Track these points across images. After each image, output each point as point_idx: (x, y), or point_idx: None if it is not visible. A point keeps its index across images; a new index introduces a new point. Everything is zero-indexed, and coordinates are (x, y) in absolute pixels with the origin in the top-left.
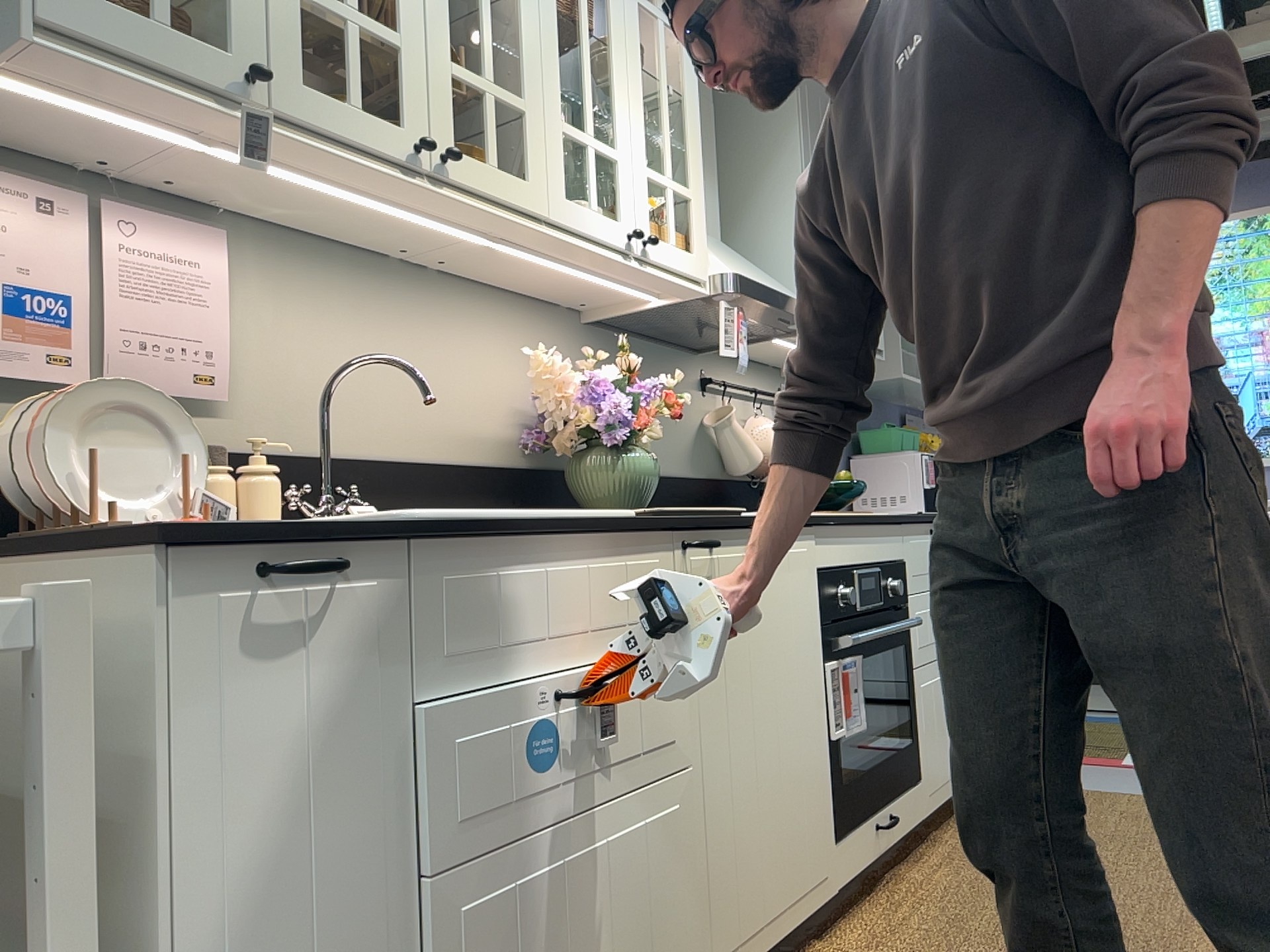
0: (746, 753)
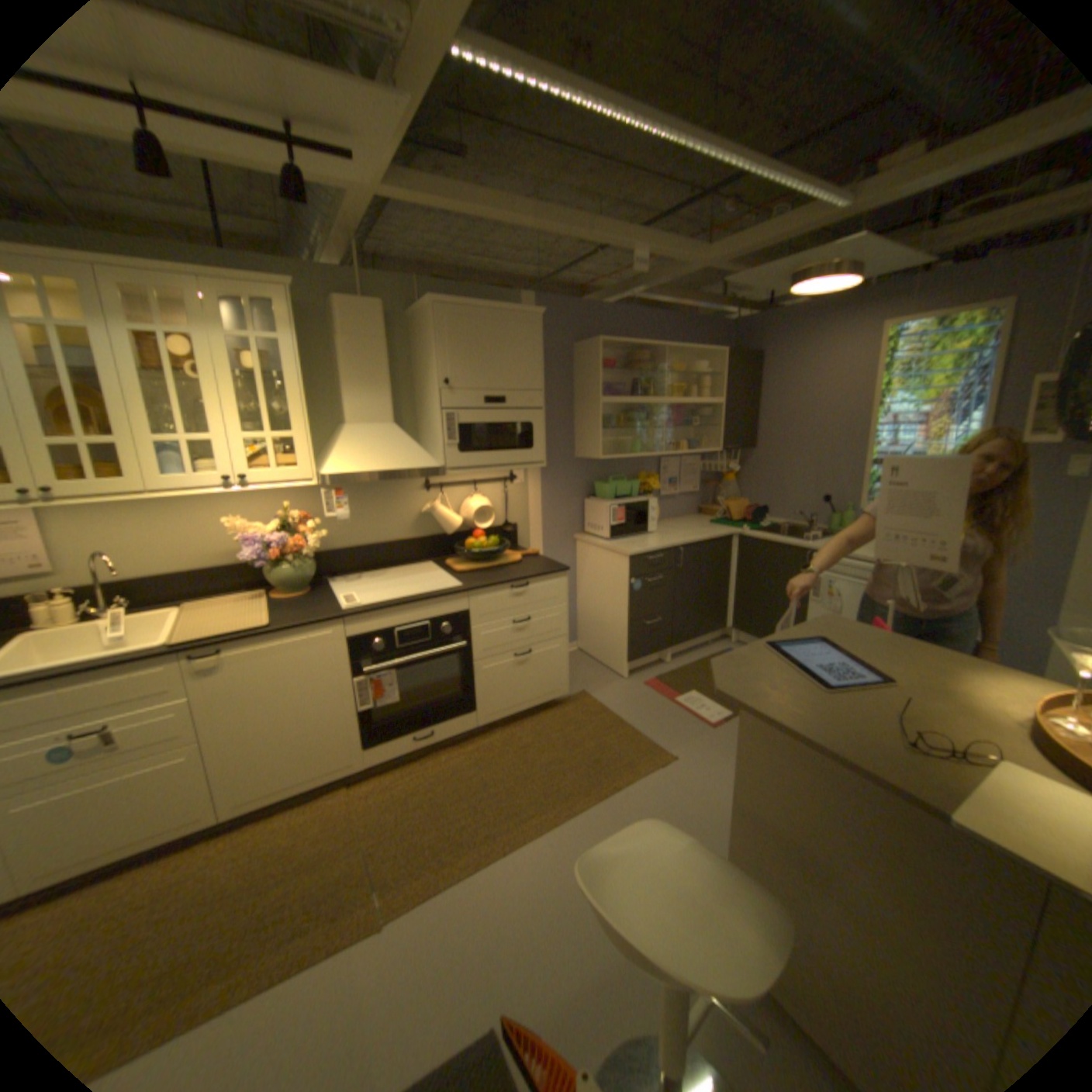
0: (259, 730)
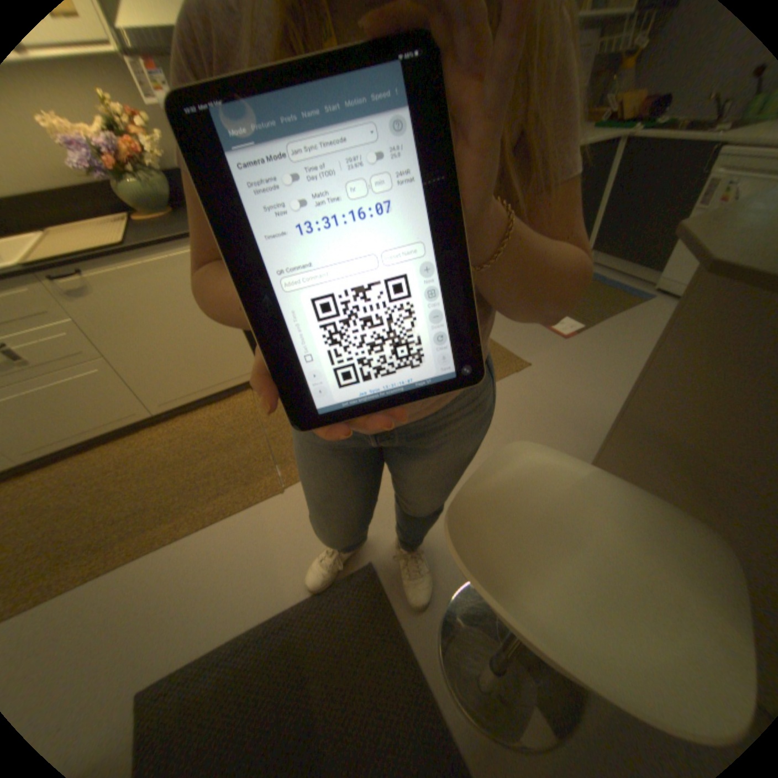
0: (156, 346)
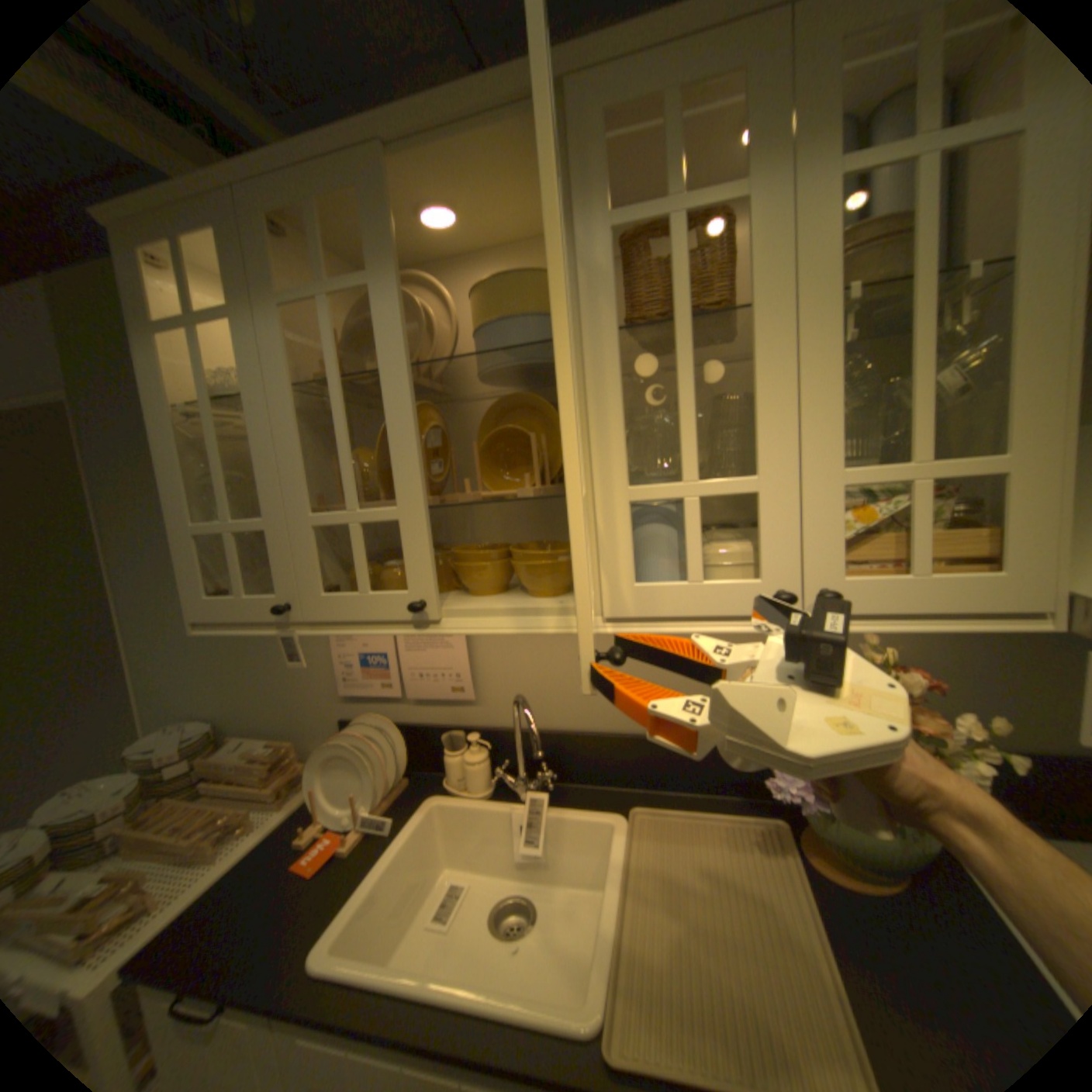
0: None
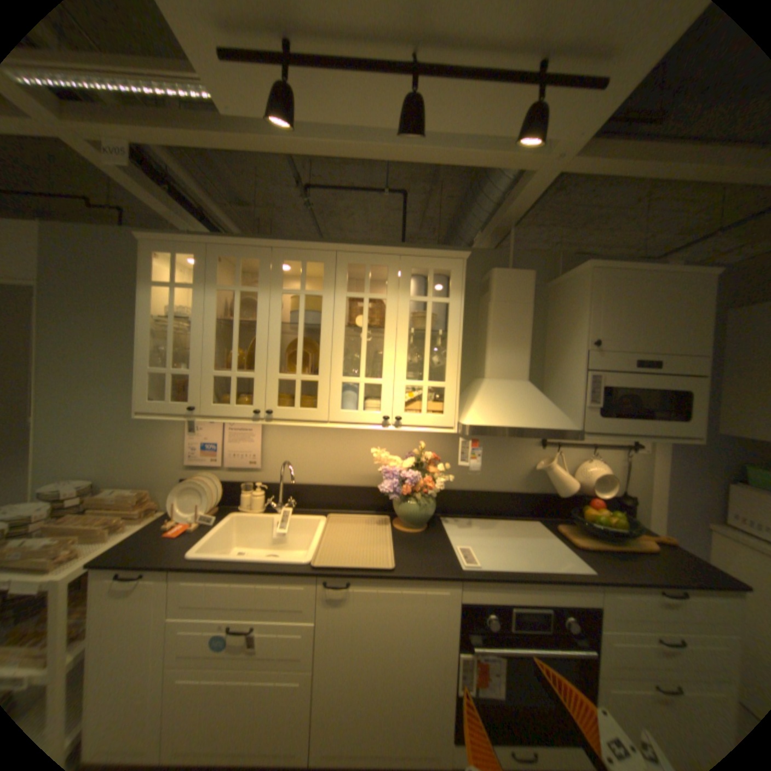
0: (363, 678)
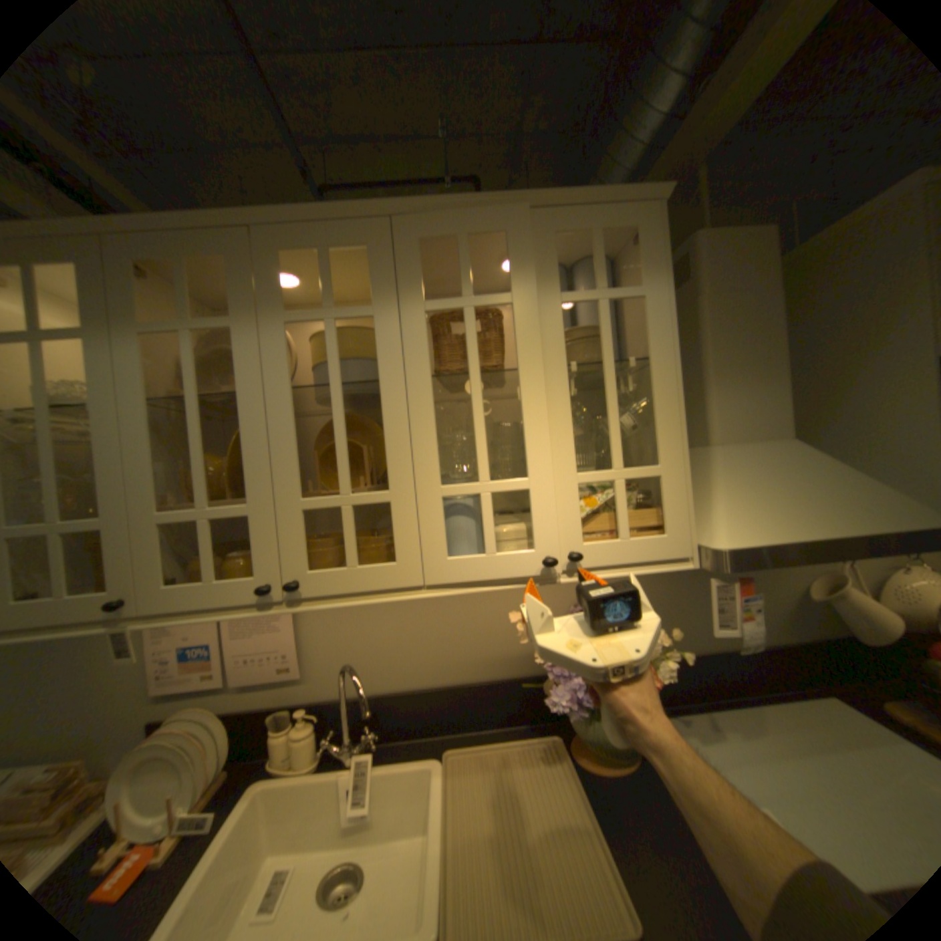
0: None
